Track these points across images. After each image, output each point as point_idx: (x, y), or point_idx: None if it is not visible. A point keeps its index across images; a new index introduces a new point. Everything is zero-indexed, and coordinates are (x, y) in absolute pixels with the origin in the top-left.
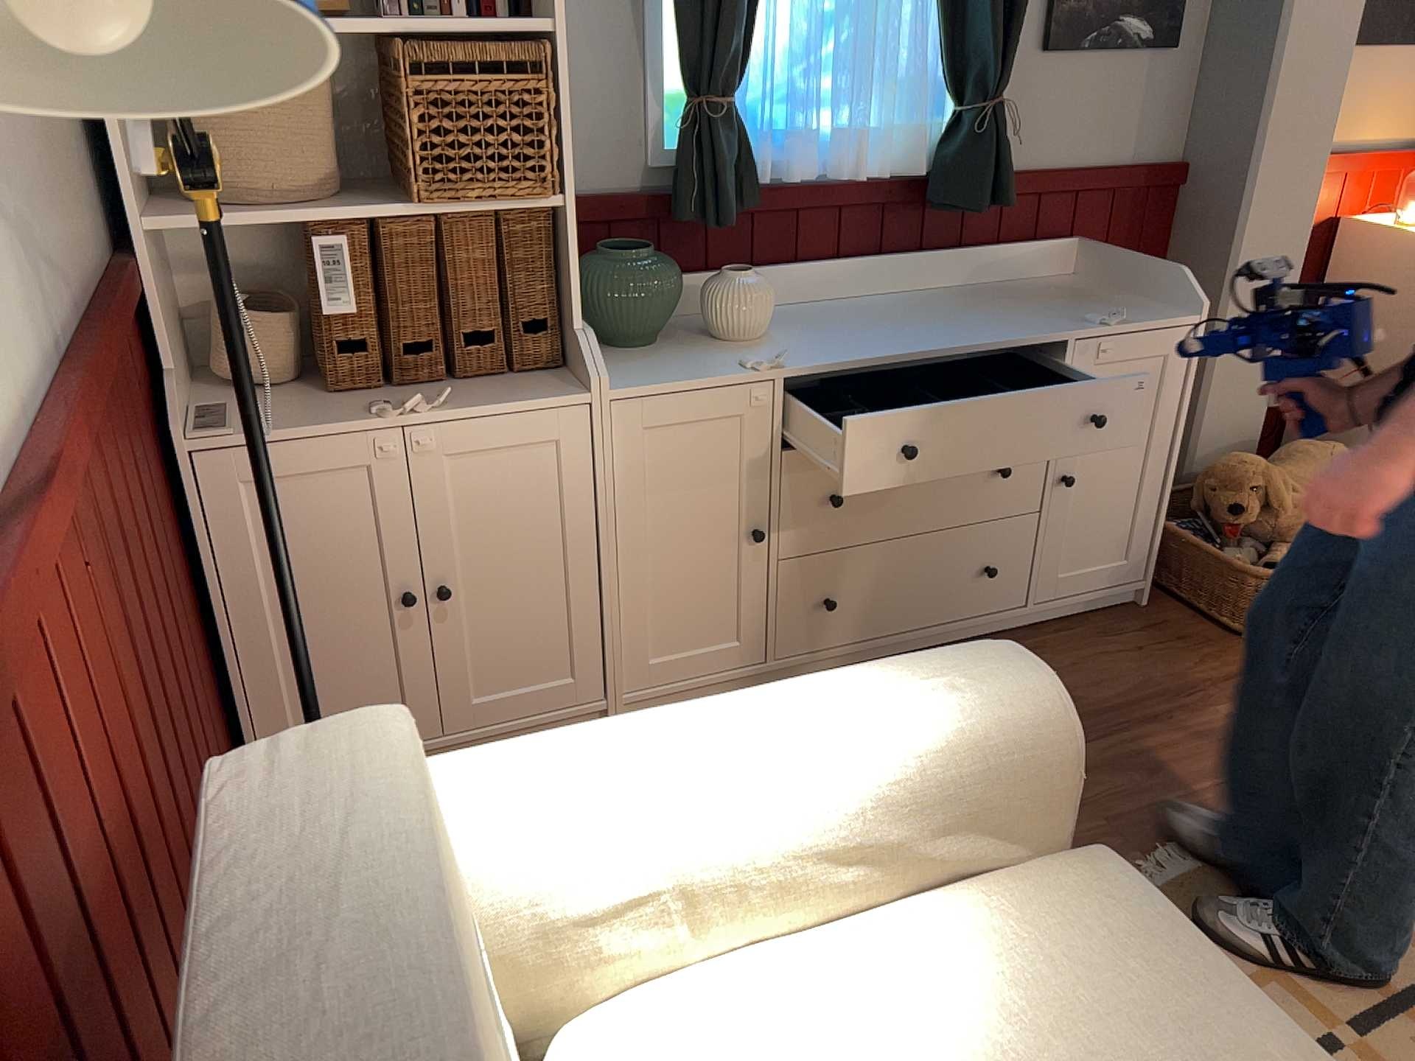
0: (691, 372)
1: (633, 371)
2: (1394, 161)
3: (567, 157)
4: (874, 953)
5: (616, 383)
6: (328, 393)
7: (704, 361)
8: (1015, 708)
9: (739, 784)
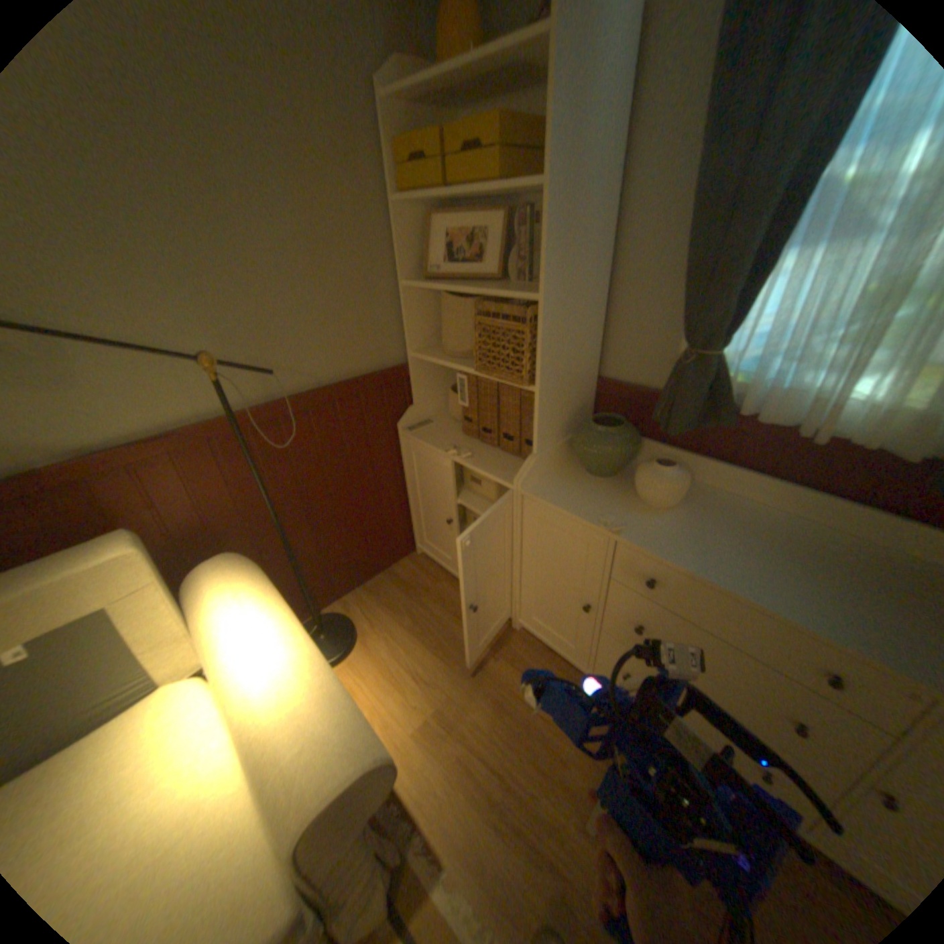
0: (576, 504)
1: (557, 486)
2: None
3: (541, 367)
4: (215, 784)
5: (537, 487)
6: (463, 432)
7: (597, 502)
8: (294, 795)
9: (232, 674)
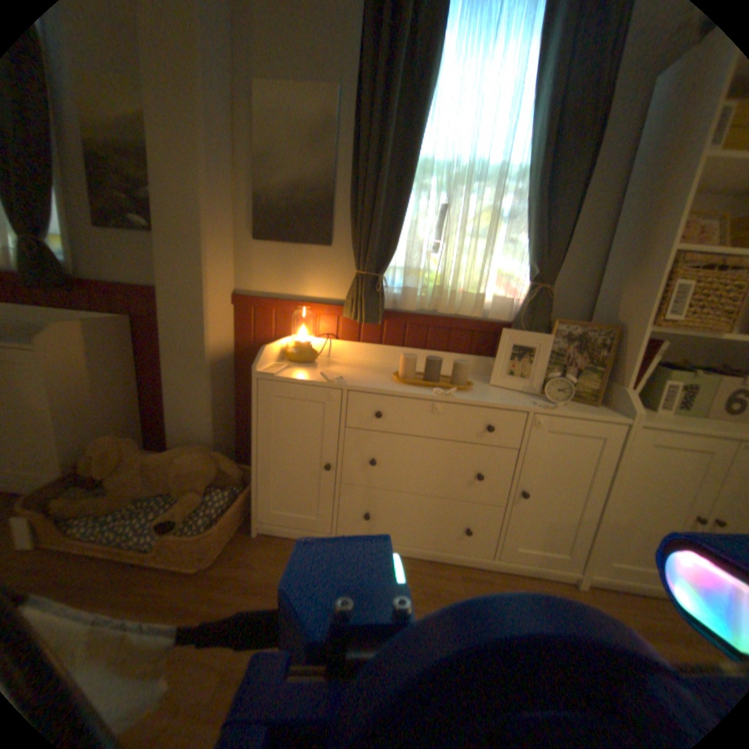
0: None
1: None
2: (322, 310)
3: None
4: None
5: None
6: None
7: None
8: None
9: None
